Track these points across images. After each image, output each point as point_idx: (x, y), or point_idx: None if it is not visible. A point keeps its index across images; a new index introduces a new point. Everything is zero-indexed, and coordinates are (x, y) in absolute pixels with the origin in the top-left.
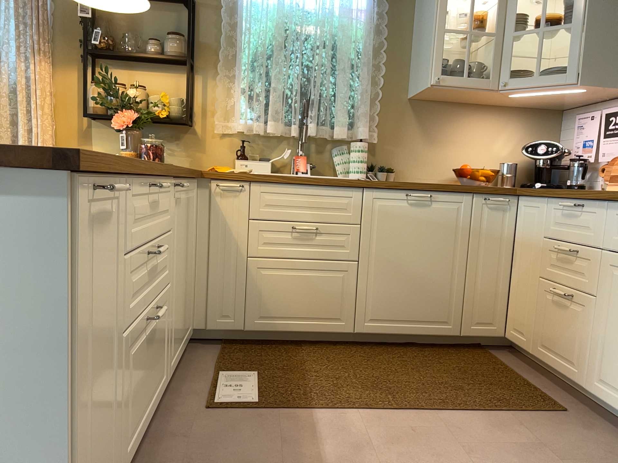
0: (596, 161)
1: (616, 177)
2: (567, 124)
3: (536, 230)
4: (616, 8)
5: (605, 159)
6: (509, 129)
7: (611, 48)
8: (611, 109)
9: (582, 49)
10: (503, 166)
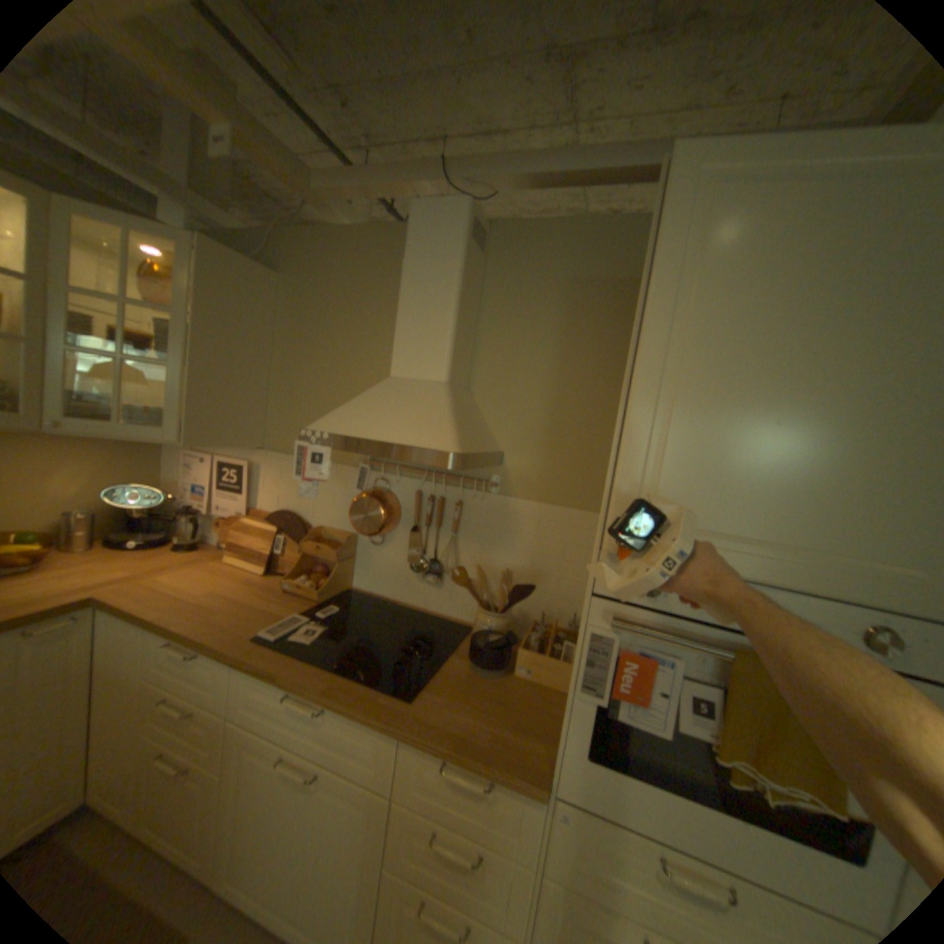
0: (208, 509)
1: (234, 546)
2: (169, 451)
3: (127, 664)
4: (226, 355)
5: (220, 514)
6: (77, 460)
7: (222, 403)
8: (224, 459)
9: (184, 400)
10: (68, 522)
